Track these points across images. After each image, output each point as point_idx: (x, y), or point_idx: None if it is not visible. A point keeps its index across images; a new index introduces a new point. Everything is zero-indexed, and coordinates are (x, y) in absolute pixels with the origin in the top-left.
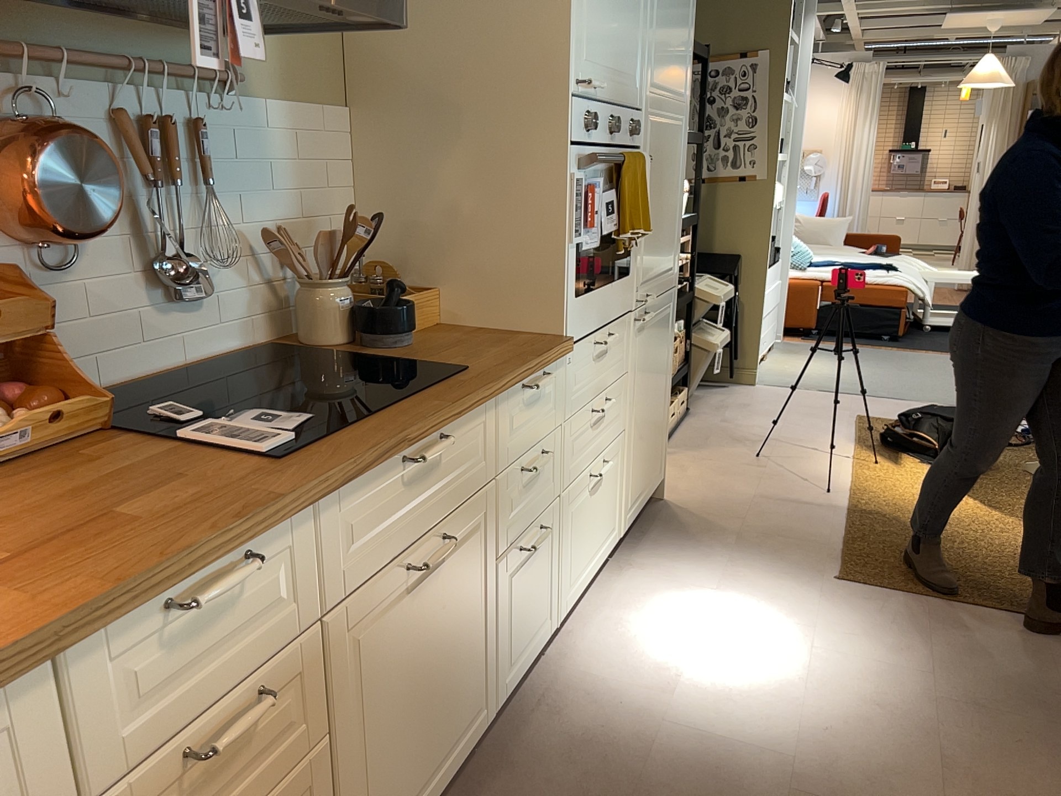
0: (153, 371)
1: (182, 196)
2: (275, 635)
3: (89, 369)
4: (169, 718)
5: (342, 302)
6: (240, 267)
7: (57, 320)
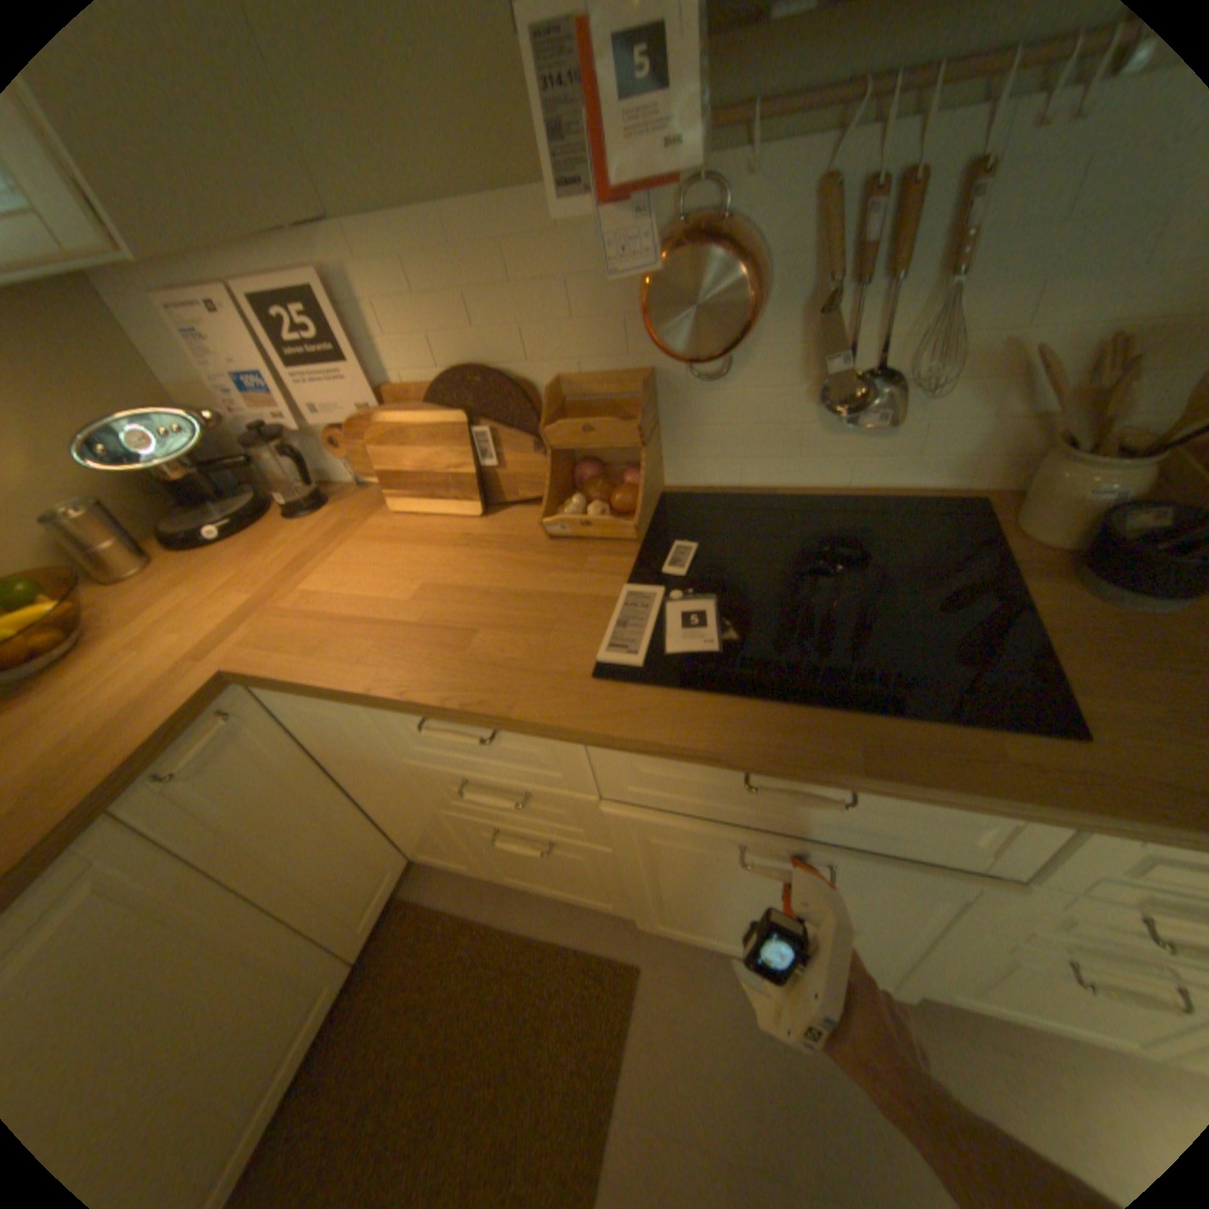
0: (804, 484)
1: (912, 286)
2: (547, 778)
3: (734, 468)
4: (453, 761)
5: (1098, 492)
6: (989, 388)
7: (709, 421)
